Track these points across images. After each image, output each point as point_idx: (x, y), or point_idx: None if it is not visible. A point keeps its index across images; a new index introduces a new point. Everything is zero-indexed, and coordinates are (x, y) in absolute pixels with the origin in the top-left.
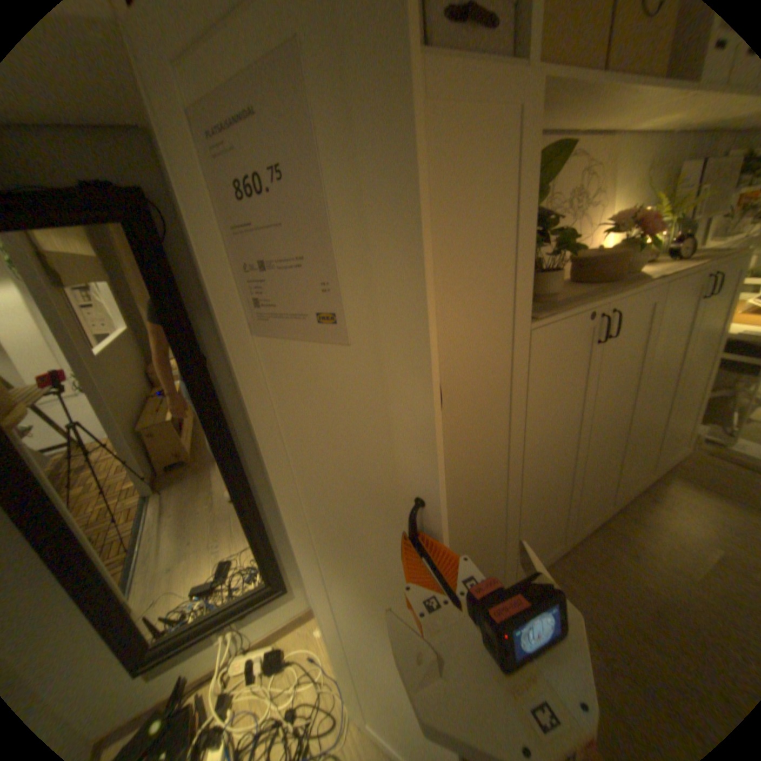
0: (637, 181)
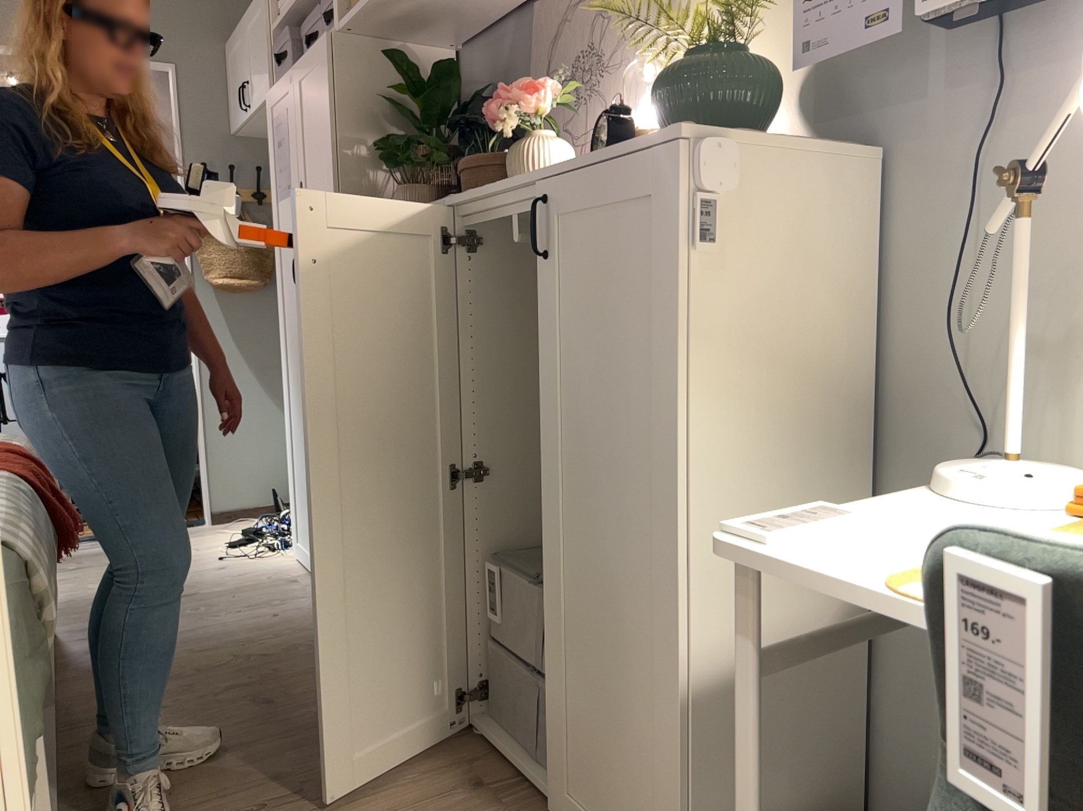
0: None
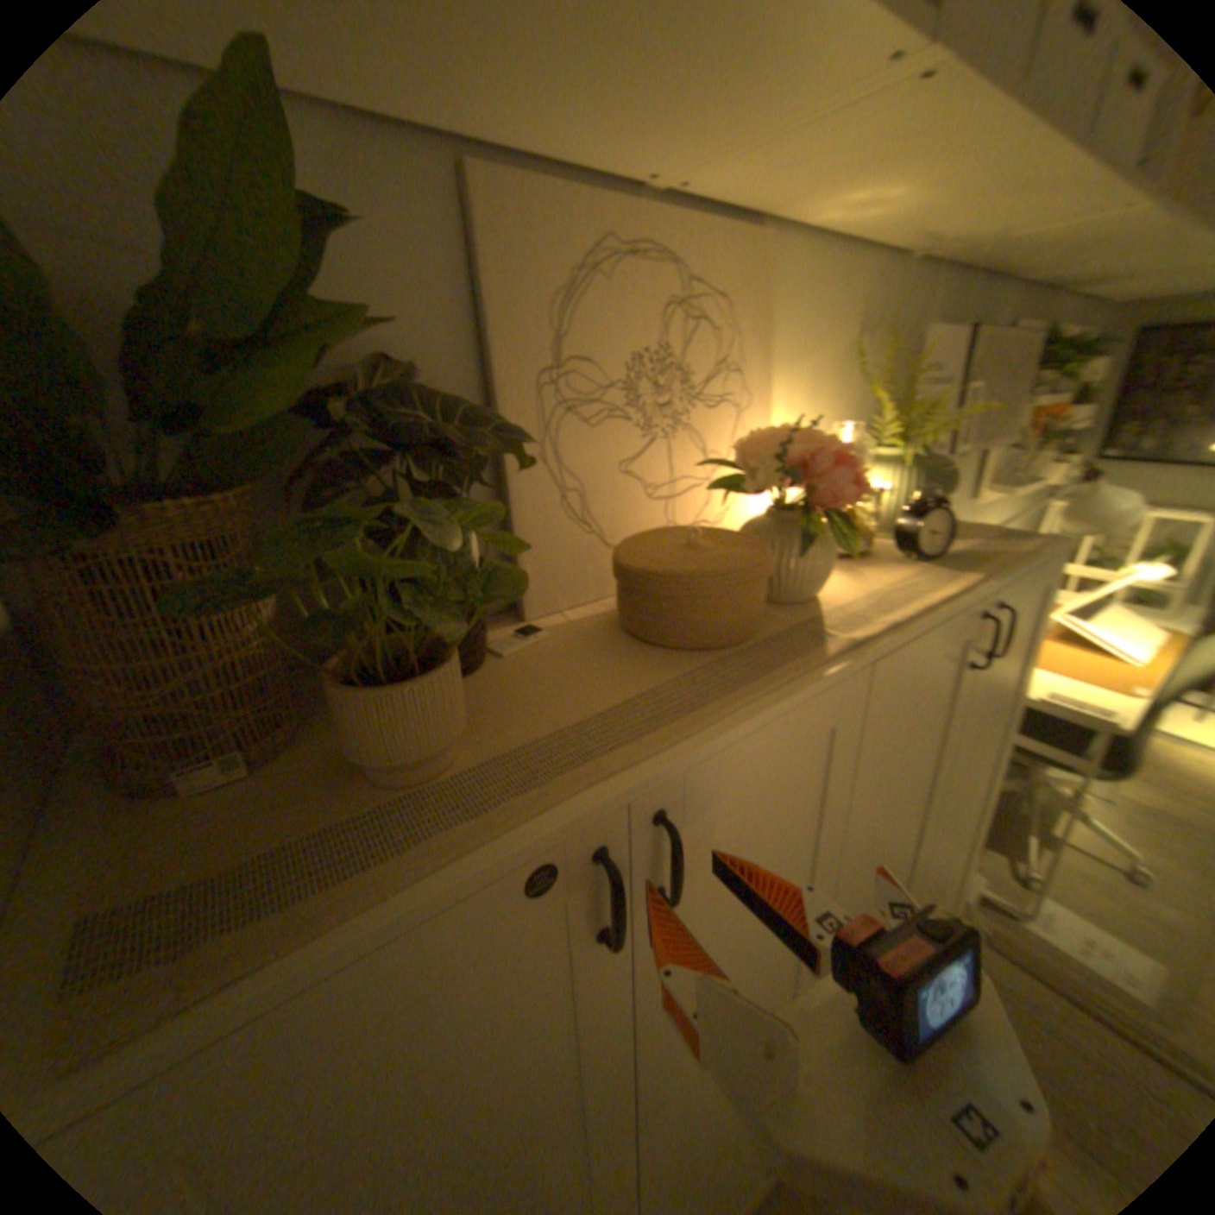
0: (832, 352)
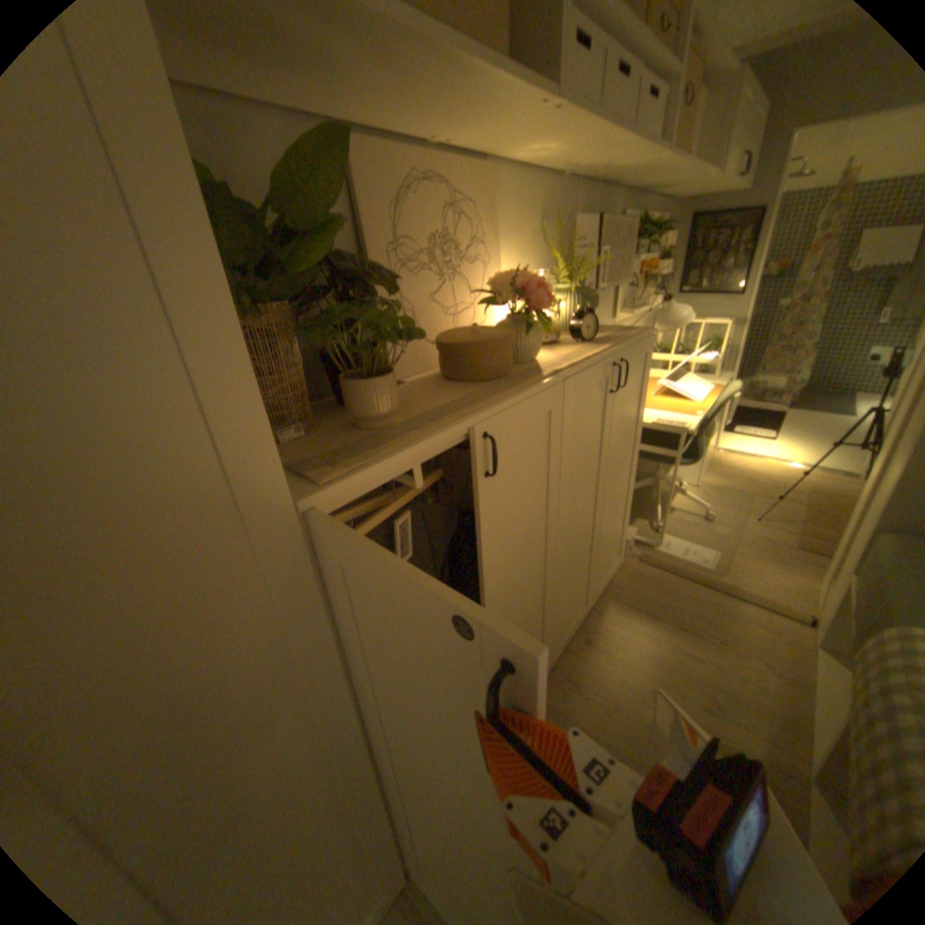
0: (529, 231)
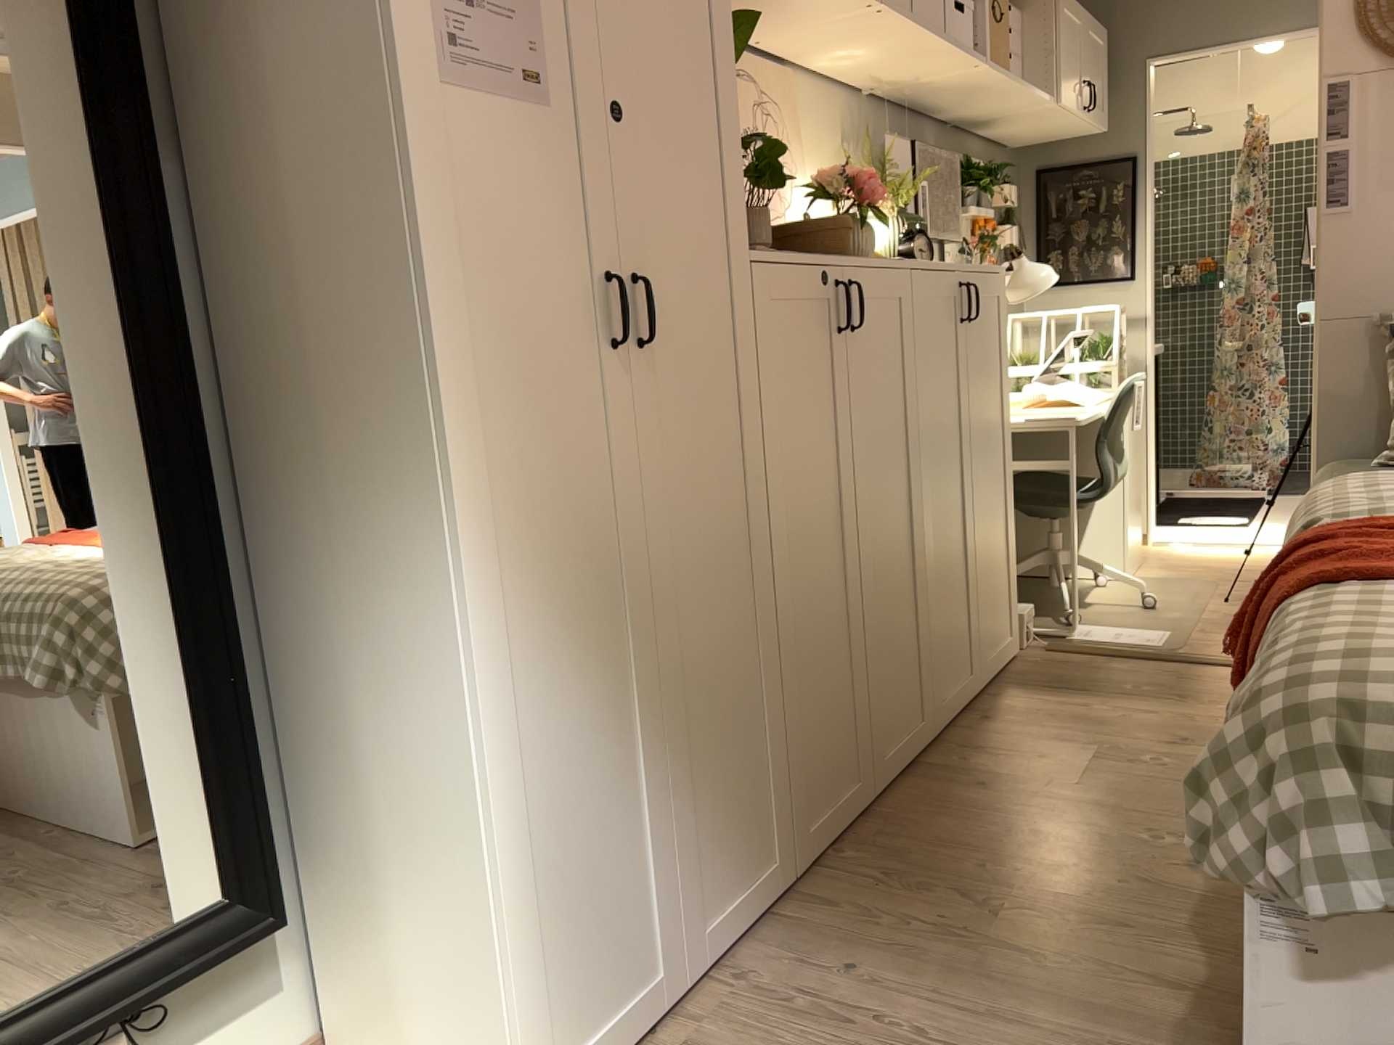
0: (824, 149)
